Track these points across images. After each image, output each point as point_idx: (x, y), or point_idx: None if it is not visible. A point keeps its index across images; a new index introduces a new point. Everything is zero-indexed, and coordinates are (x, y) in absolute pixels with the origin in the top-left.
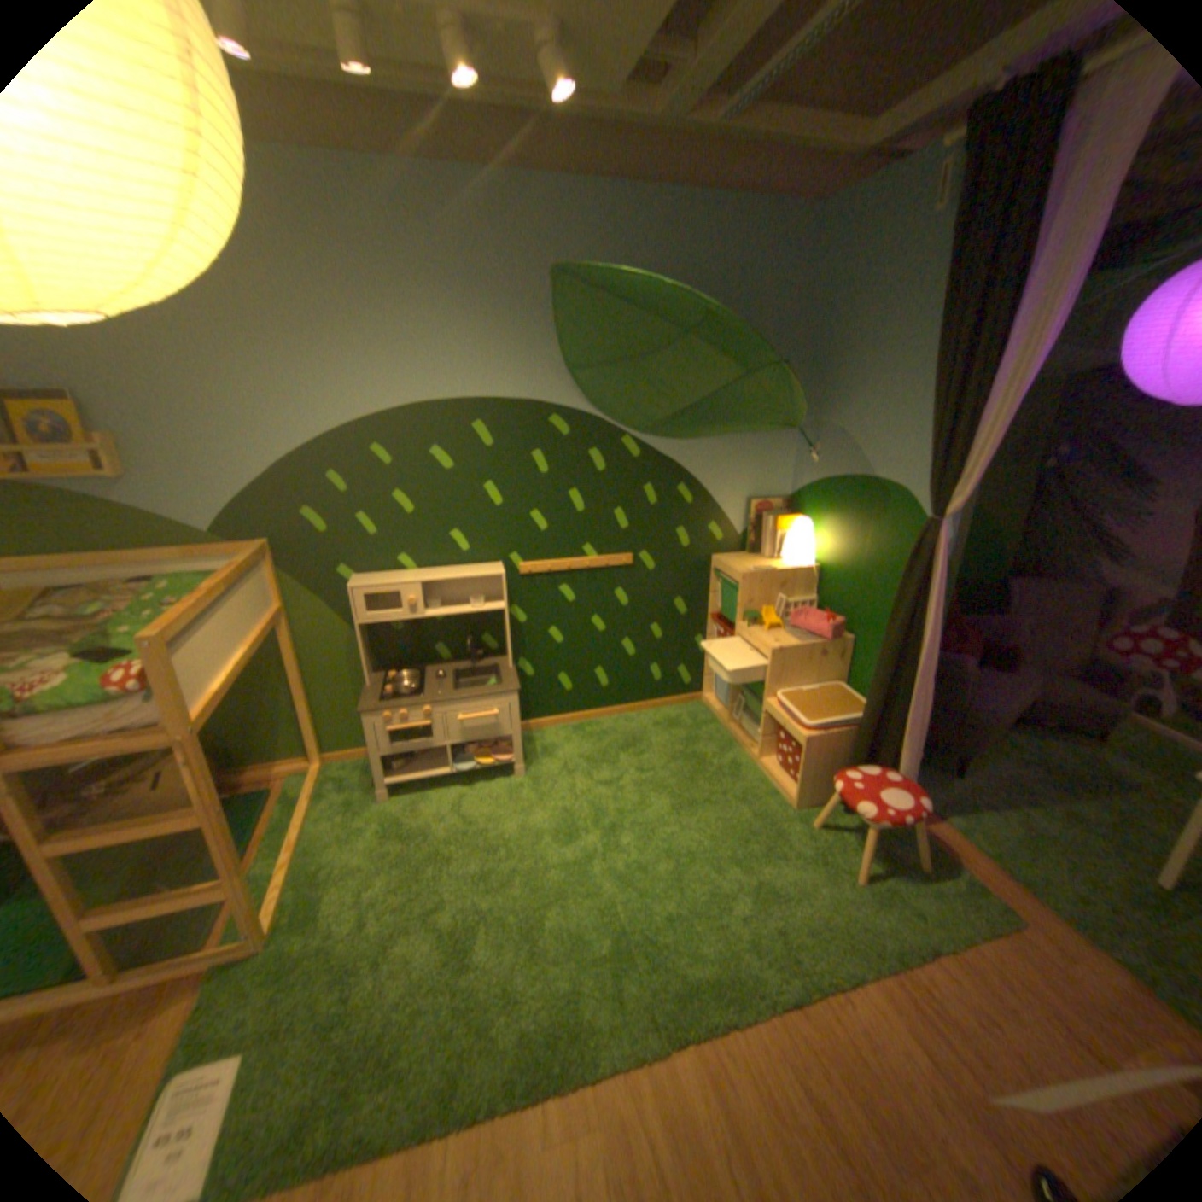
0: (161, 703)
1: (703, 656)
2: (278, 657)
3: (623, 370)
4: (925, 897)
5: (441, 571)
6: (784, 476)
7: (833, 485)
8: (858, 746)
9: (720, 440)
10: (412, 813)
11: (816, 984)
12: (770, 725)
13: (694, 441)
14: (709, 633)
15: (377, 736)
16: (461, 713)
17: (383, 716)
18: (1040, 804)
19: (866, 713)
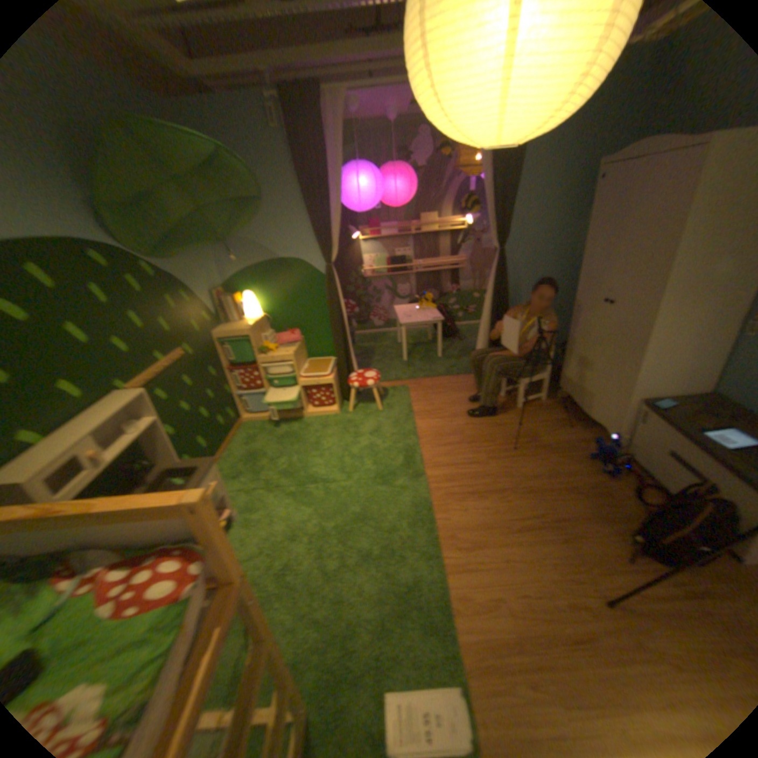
0: (221, 555)
1: (230, 395)
2: None
3: (128, 206)
4: (391, 397)
5: (74, 421)
6: (214, 273)
7: (253, 269)
8: (342, 371)
9: (183, 255)
10: None
11: (410, 432)
12: (307, 389)
13: (173, 257)
14: (229, 379)
15: None
16: None
17: None
18: (368, 364)
19: (337, 356)
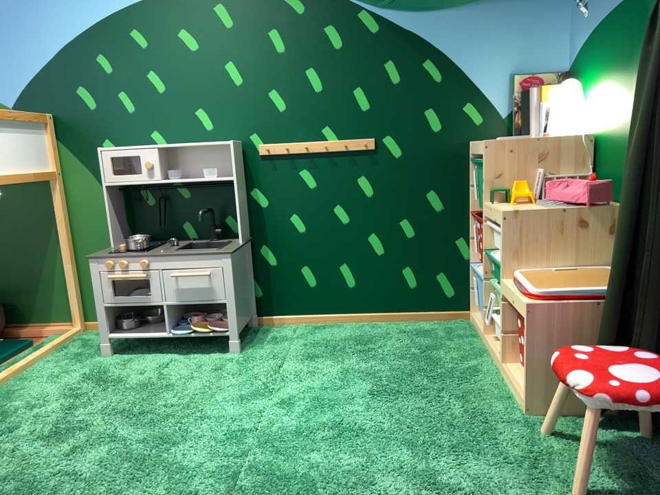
0: None
1: (468, 263)
2: (56, 220)
3: None
4: None
5: (184, 144)
6: (557, 47)
7: (602, 29)
8: (607, 321)
9: (471, 9)
10: (124, 366)
11: None
12: (505, 307)
13: (439, 10)
14: (473, 234)
15: (102, 283)
16: (177, 271)
17: (107, 262)
18: None
19: (616, 273)
